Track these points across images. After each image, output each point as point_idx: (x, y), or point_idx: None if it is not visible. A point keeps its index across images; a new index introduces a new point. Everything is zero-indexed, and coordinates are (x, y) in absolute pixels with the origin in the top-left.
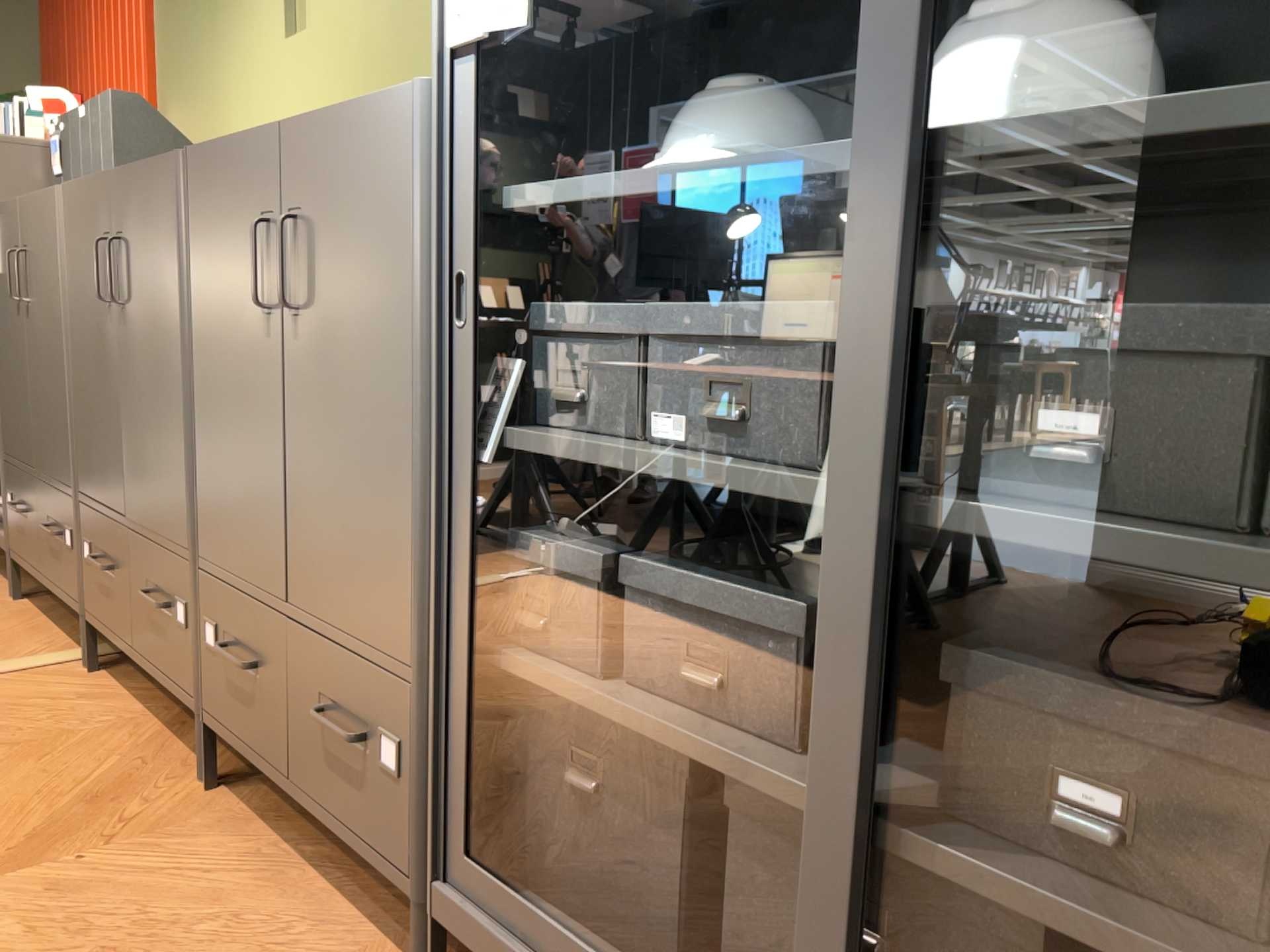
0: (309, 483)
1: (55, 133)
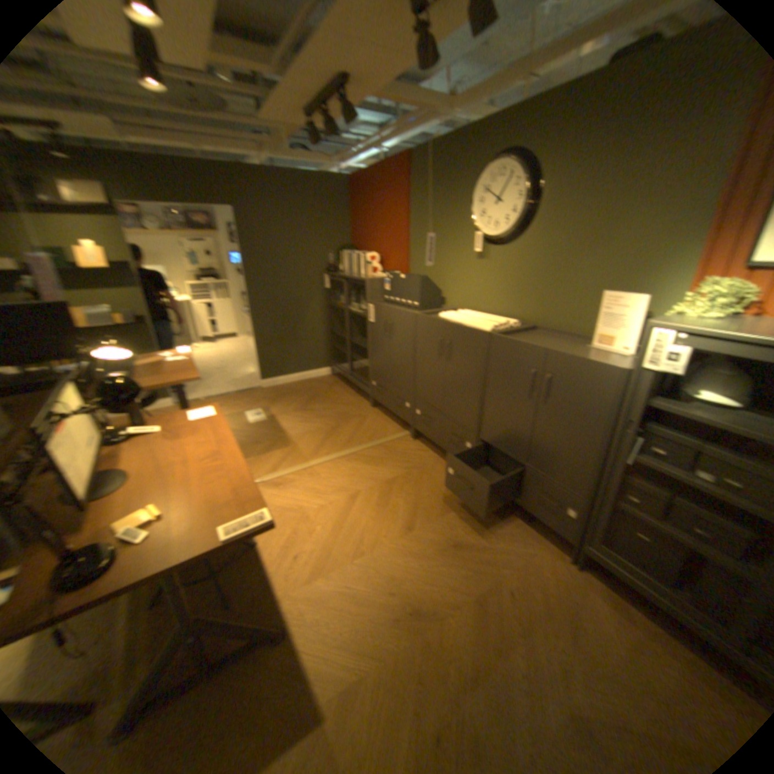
0: (543, 440)
1: (385, 275)
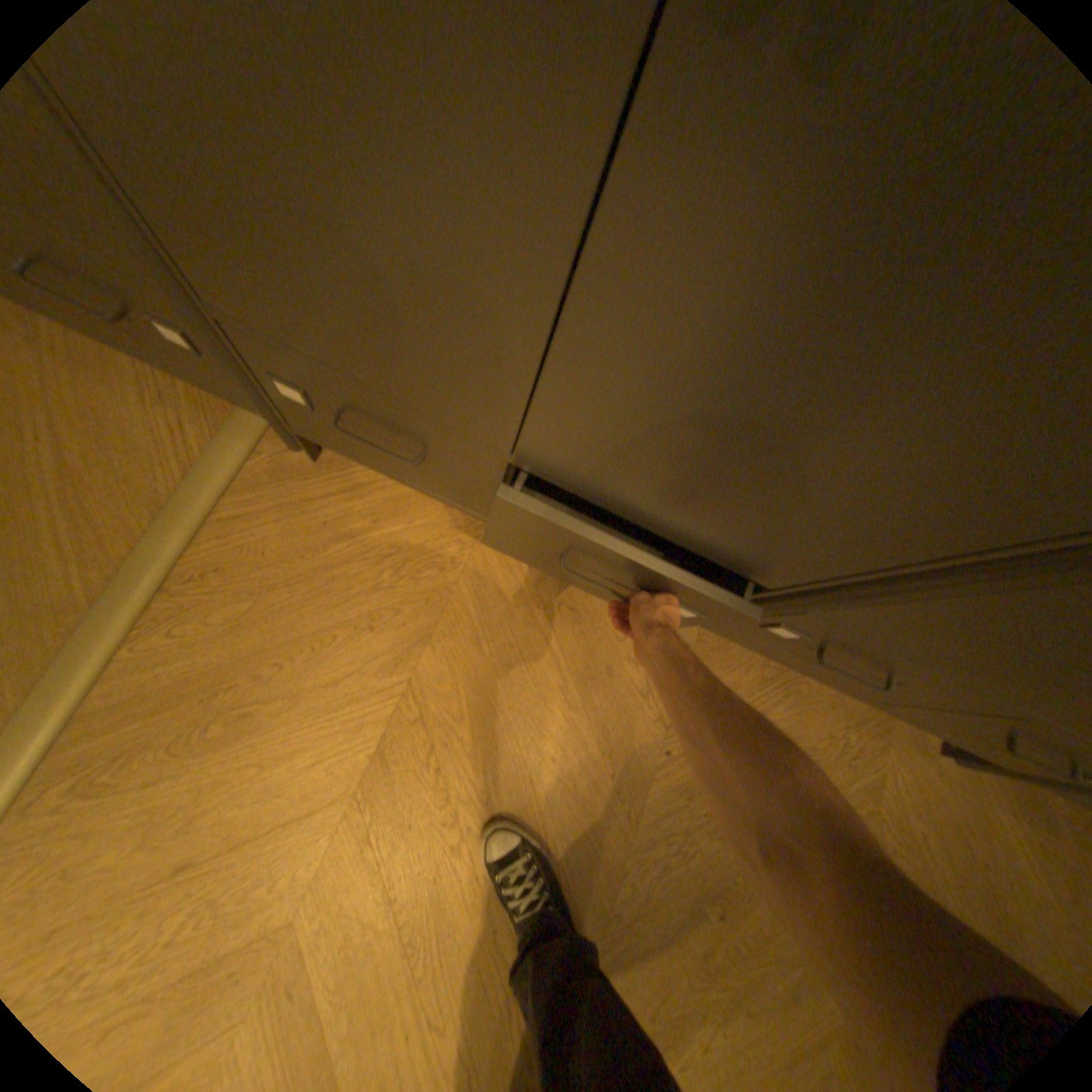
0: None
1: None
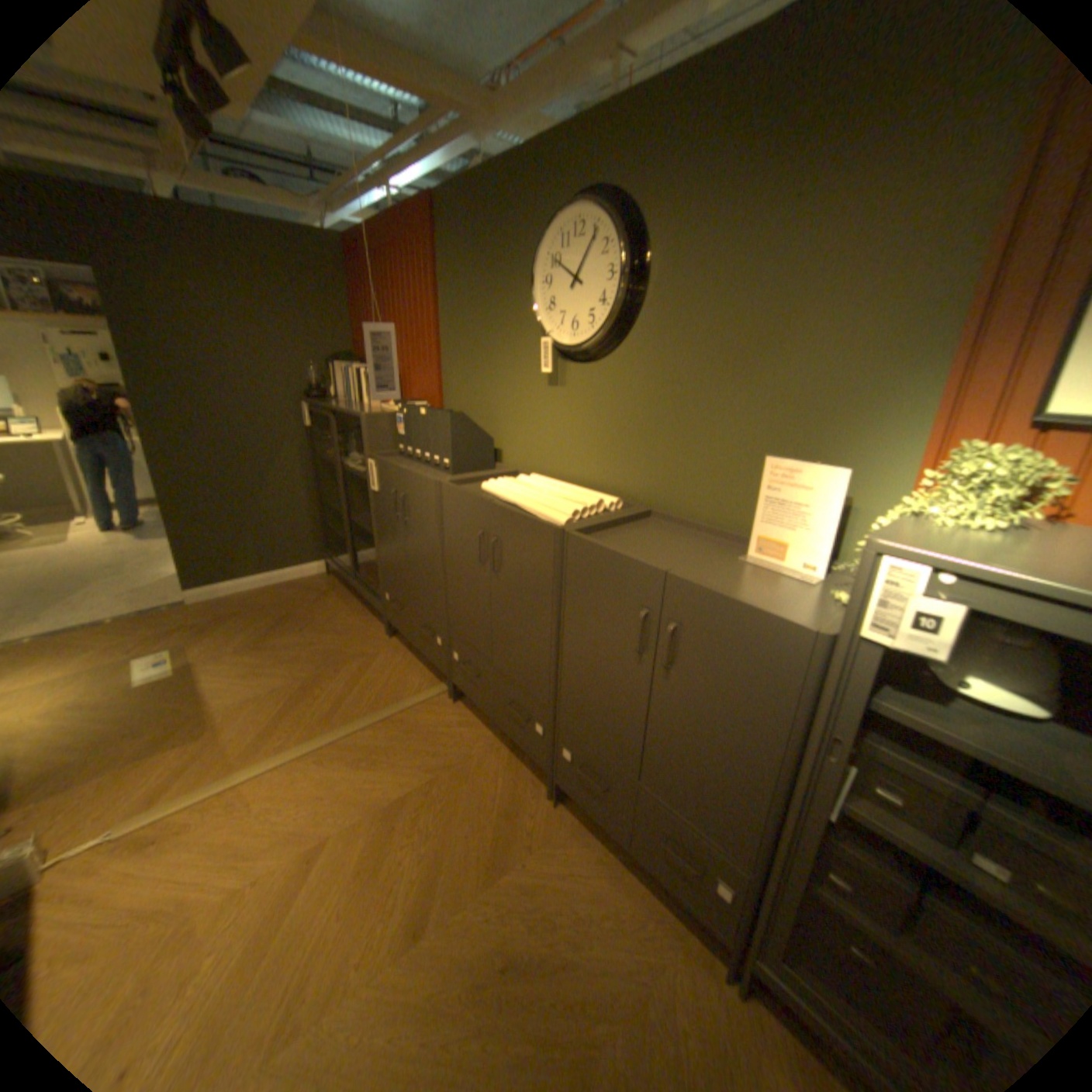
0: (668, 746)
1: (398, 409)
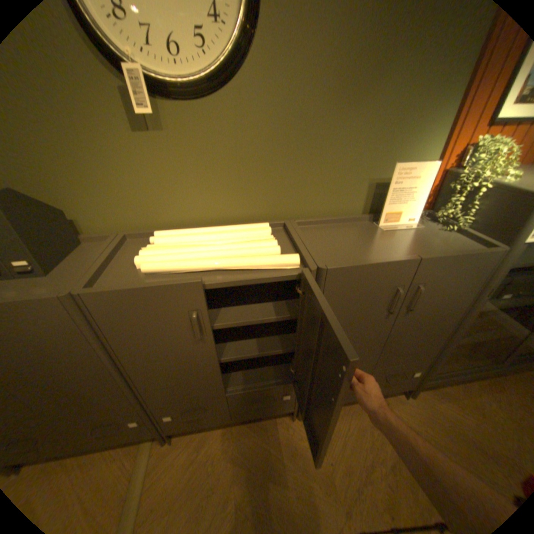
0: (399, 344)
1: None
